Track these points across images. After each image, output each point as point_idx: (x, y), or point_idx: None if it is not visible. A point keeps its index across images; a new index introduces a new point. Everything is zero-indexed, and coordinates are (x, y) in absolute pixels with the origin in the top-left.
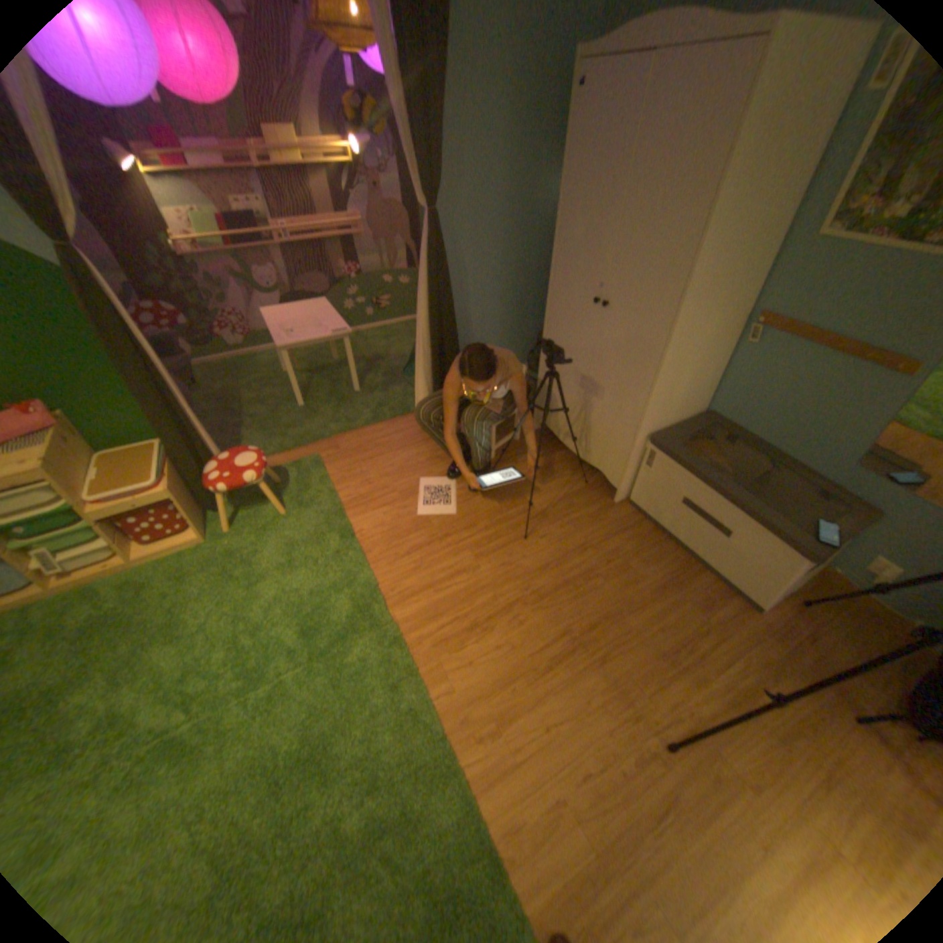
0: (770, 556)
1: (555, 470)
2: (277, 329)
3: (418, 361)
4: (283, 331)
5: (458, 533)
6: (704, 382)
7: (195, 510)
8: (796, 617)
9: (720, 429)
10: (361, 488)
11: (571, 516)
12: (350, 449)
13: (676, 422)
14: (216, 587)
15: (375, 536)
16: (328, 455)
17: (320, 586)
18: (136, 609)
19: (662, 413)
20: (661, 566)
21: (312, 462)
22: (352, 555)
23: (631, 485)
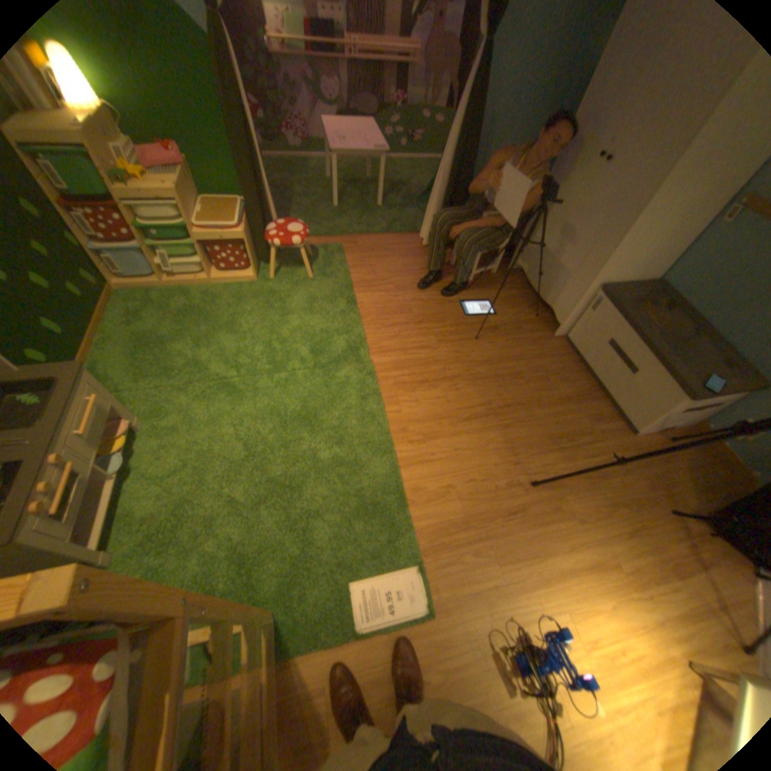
0: (660, 391)
1: (515, 302)
2: (332, 136)
3: (436, 185)
4: (337, 138)
5: (429, 324)
6: (668, 251)
7: (254, 258)
8: (661, 445)
9: (665, 296)
10: (367, 276)
11: (517, 336)
12: (365, 248)
13: (630, 281)
14: (261, 310)
15: (371, 310)
16: (348, 248)
17: (327, 329)
18: (212, 309)
19: (621, 268)
20: (572, 386)
21: (336, 249)
22: (352, 316)
23: (572, 326)
